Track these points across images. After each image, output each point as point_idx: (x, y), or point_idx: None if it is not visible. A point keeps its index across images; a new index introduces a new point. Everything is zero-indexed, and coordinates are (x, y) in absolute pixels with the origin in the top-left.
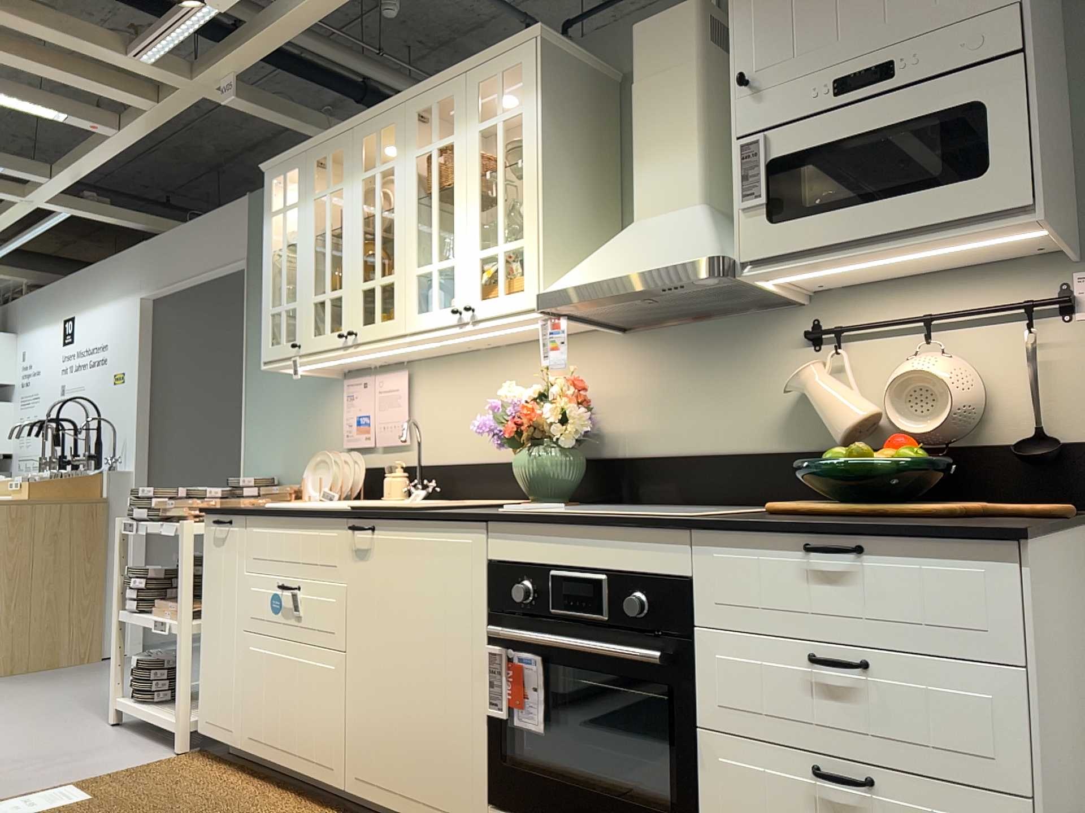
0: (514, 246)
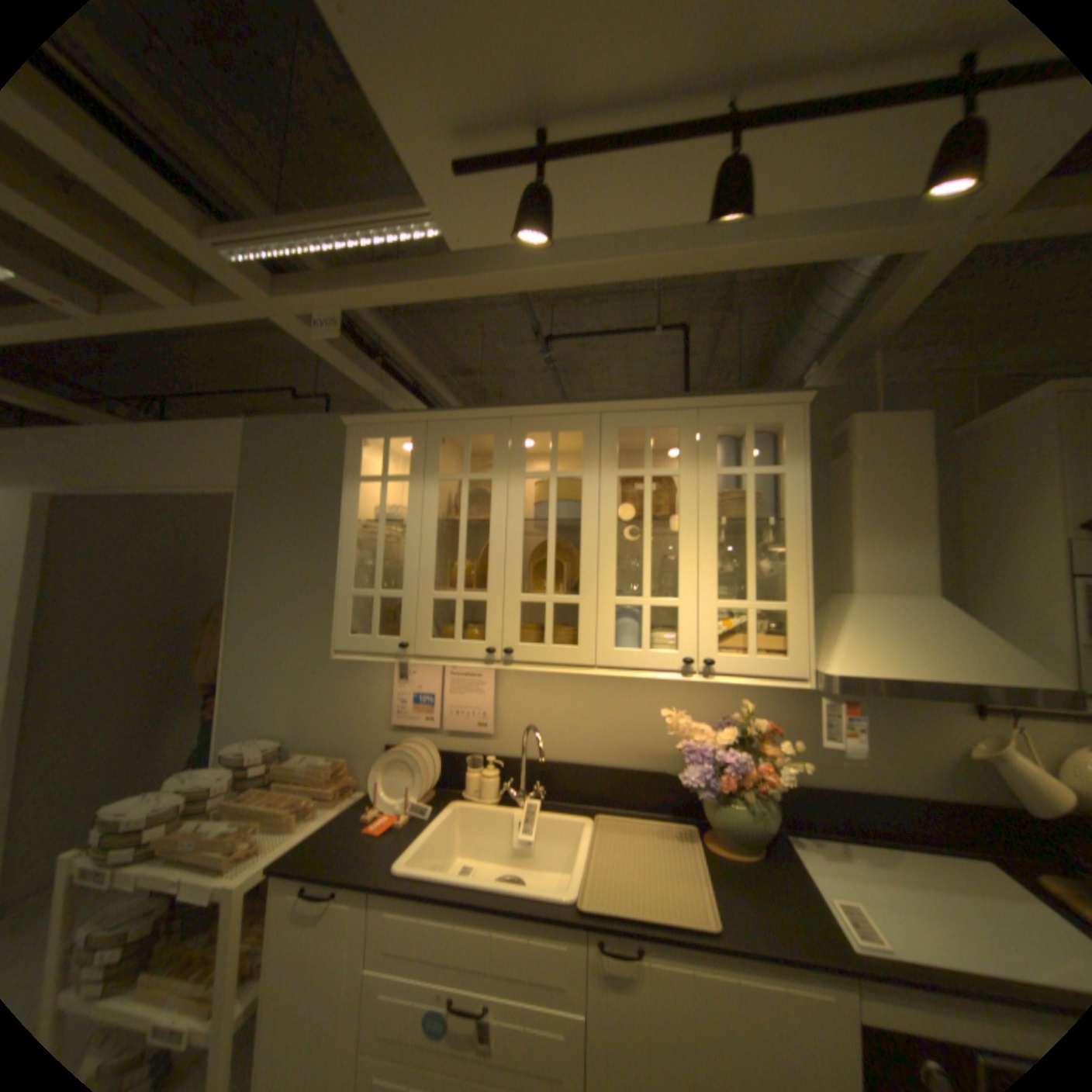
0: (775, 608)
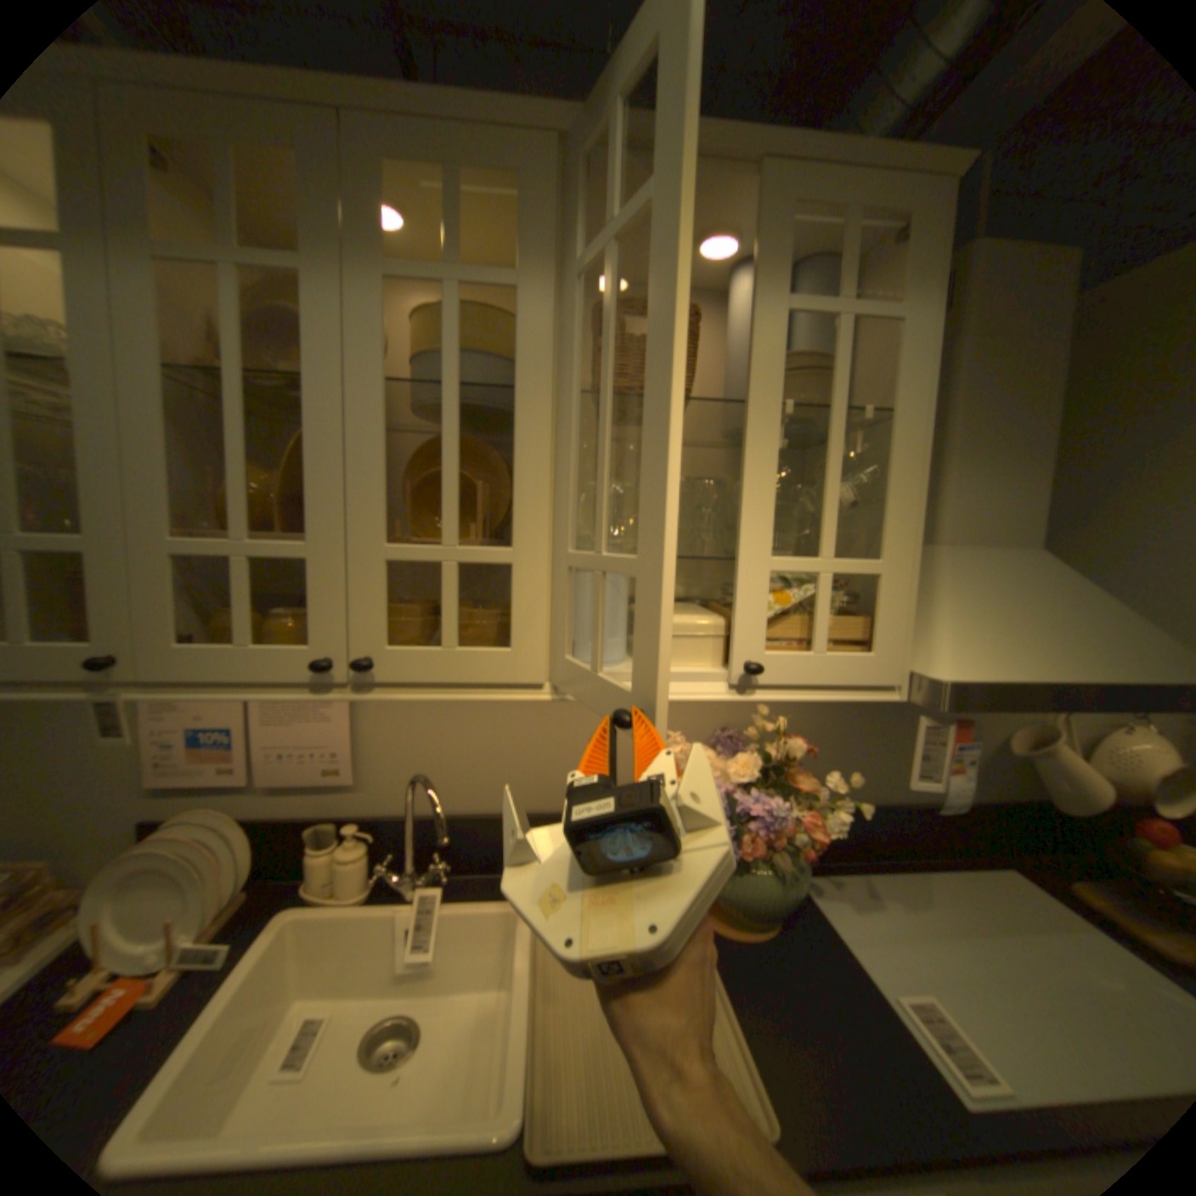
0: (862, 569)
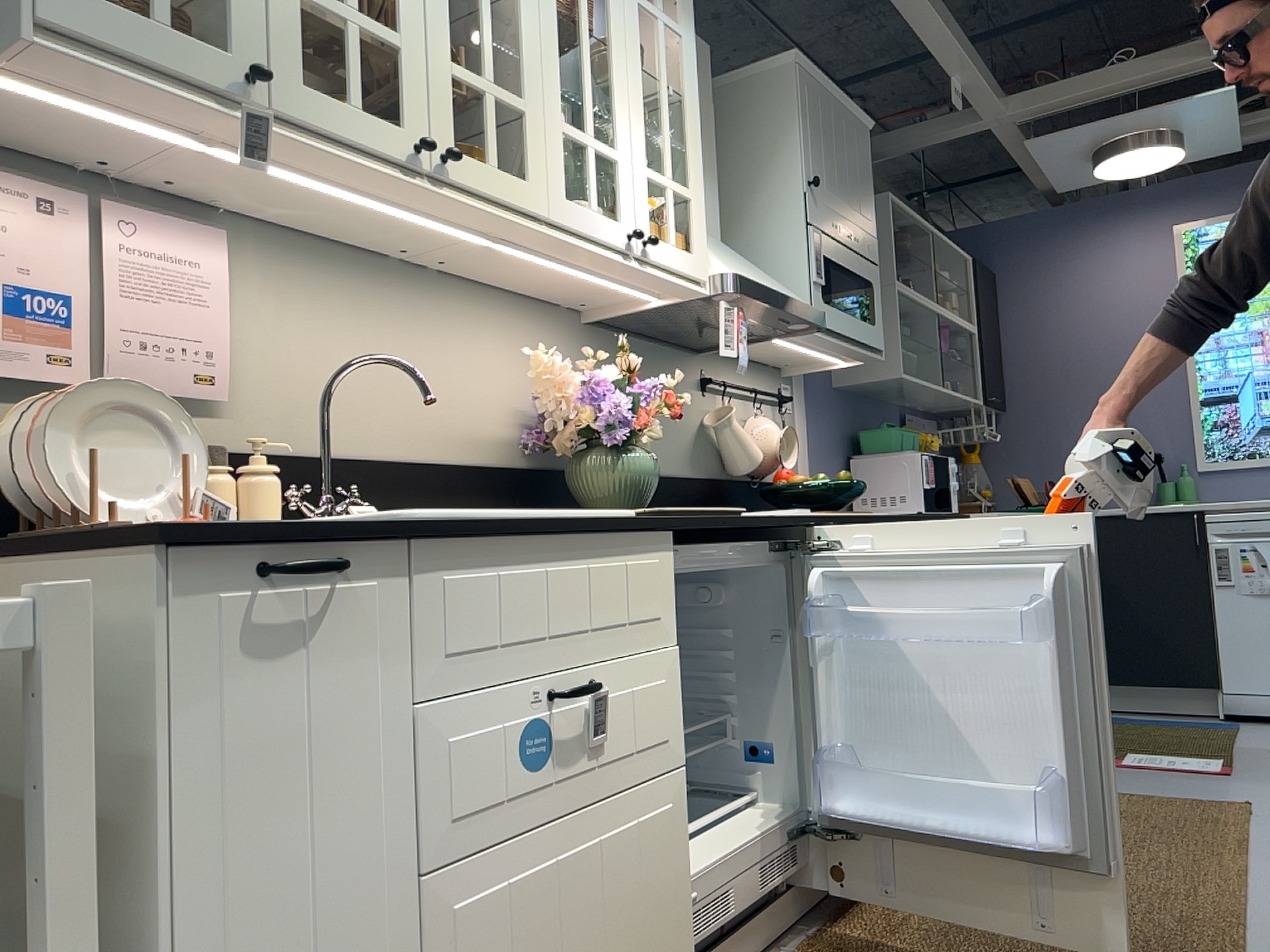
0: (685, 193)
